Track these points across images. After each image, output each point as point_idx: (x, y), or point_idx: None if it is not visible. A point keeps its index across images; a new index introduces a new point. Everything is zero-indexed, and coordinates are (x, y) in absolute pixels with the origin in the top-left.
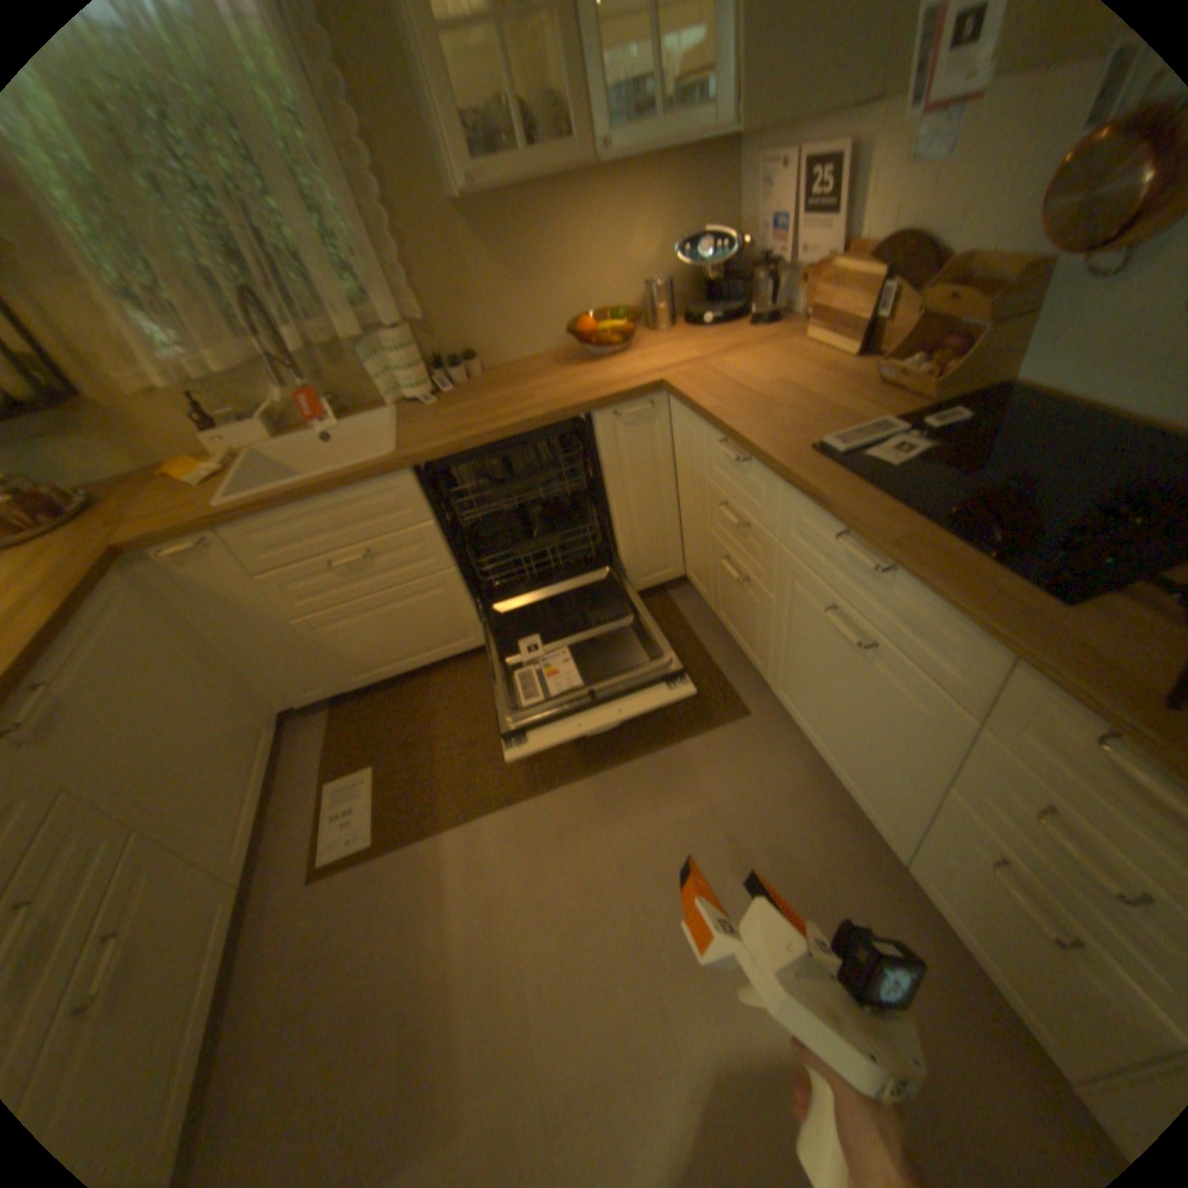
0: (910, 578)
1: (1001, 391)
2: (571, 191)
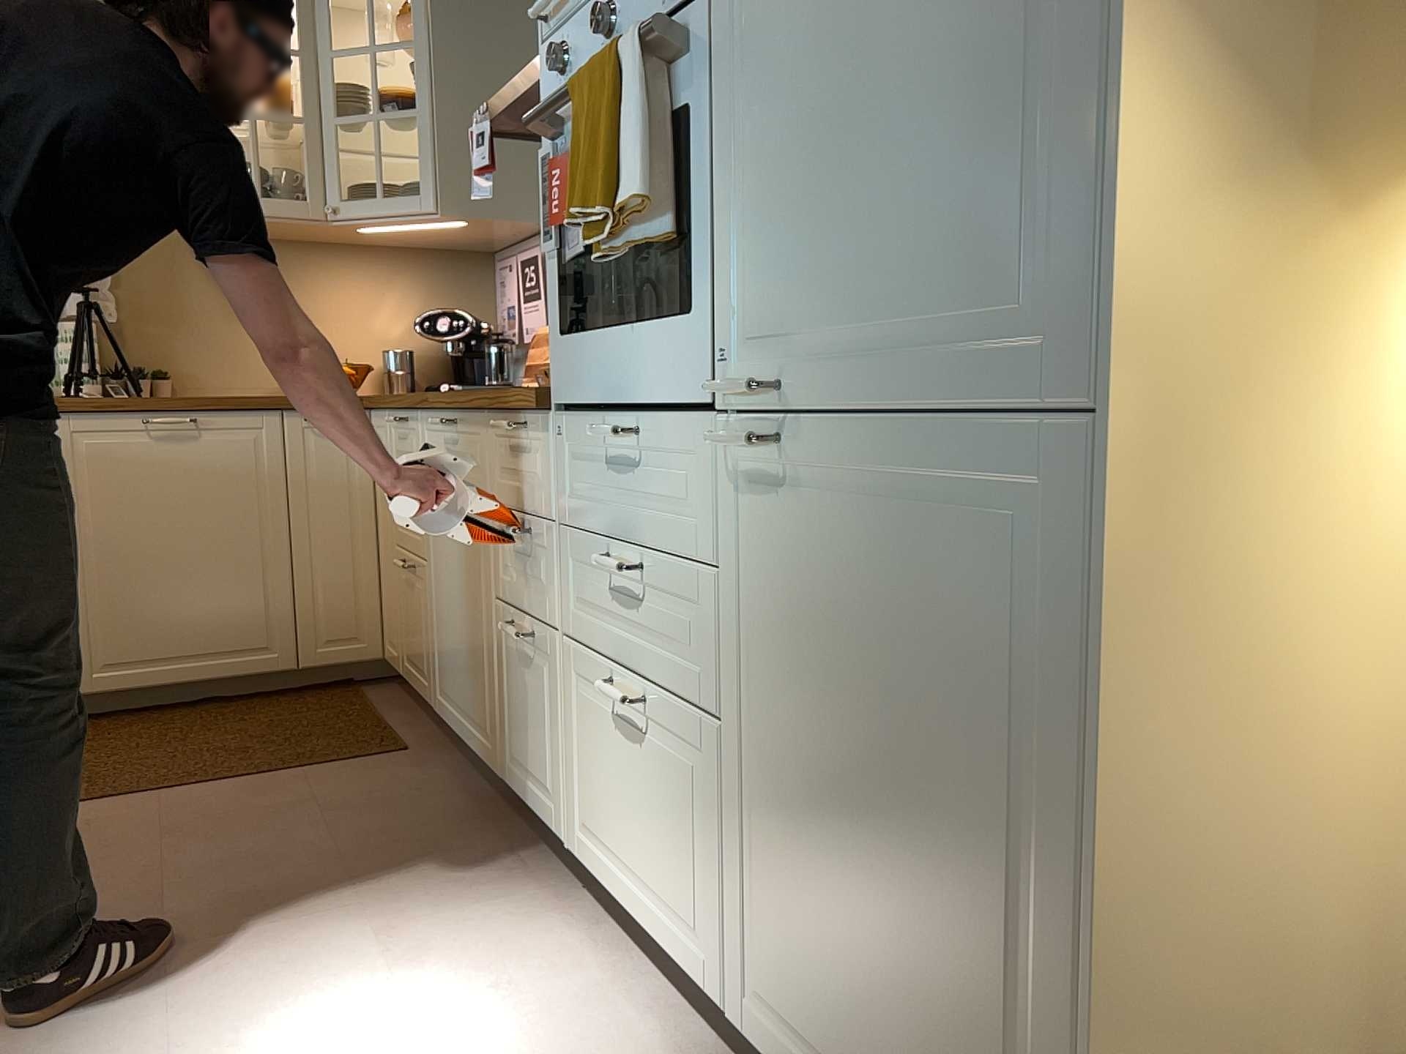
0: (460, 420)
1: None
2: (314, 256)
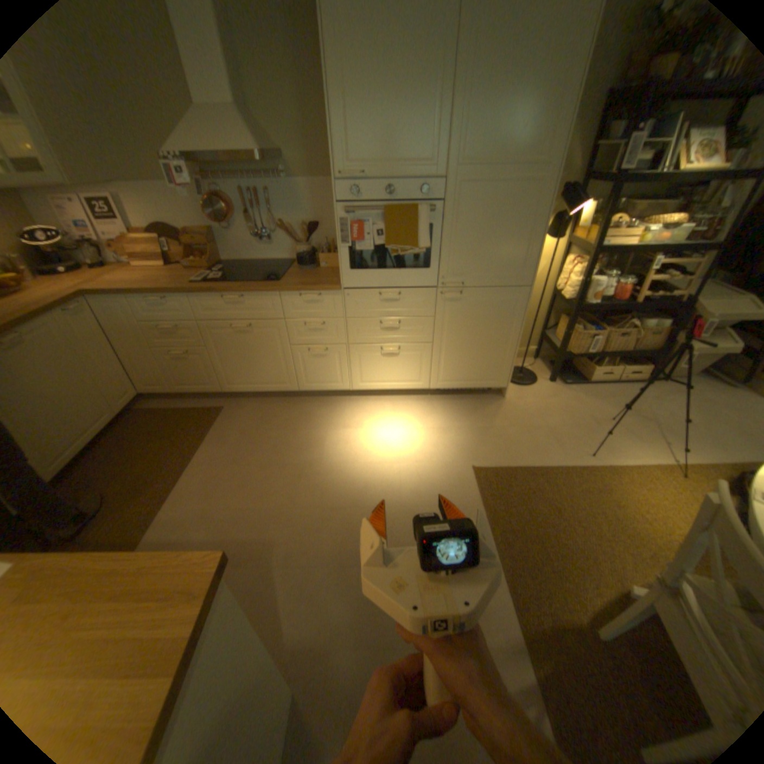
0: (247, 296)
1: (220, 263)
2: None
